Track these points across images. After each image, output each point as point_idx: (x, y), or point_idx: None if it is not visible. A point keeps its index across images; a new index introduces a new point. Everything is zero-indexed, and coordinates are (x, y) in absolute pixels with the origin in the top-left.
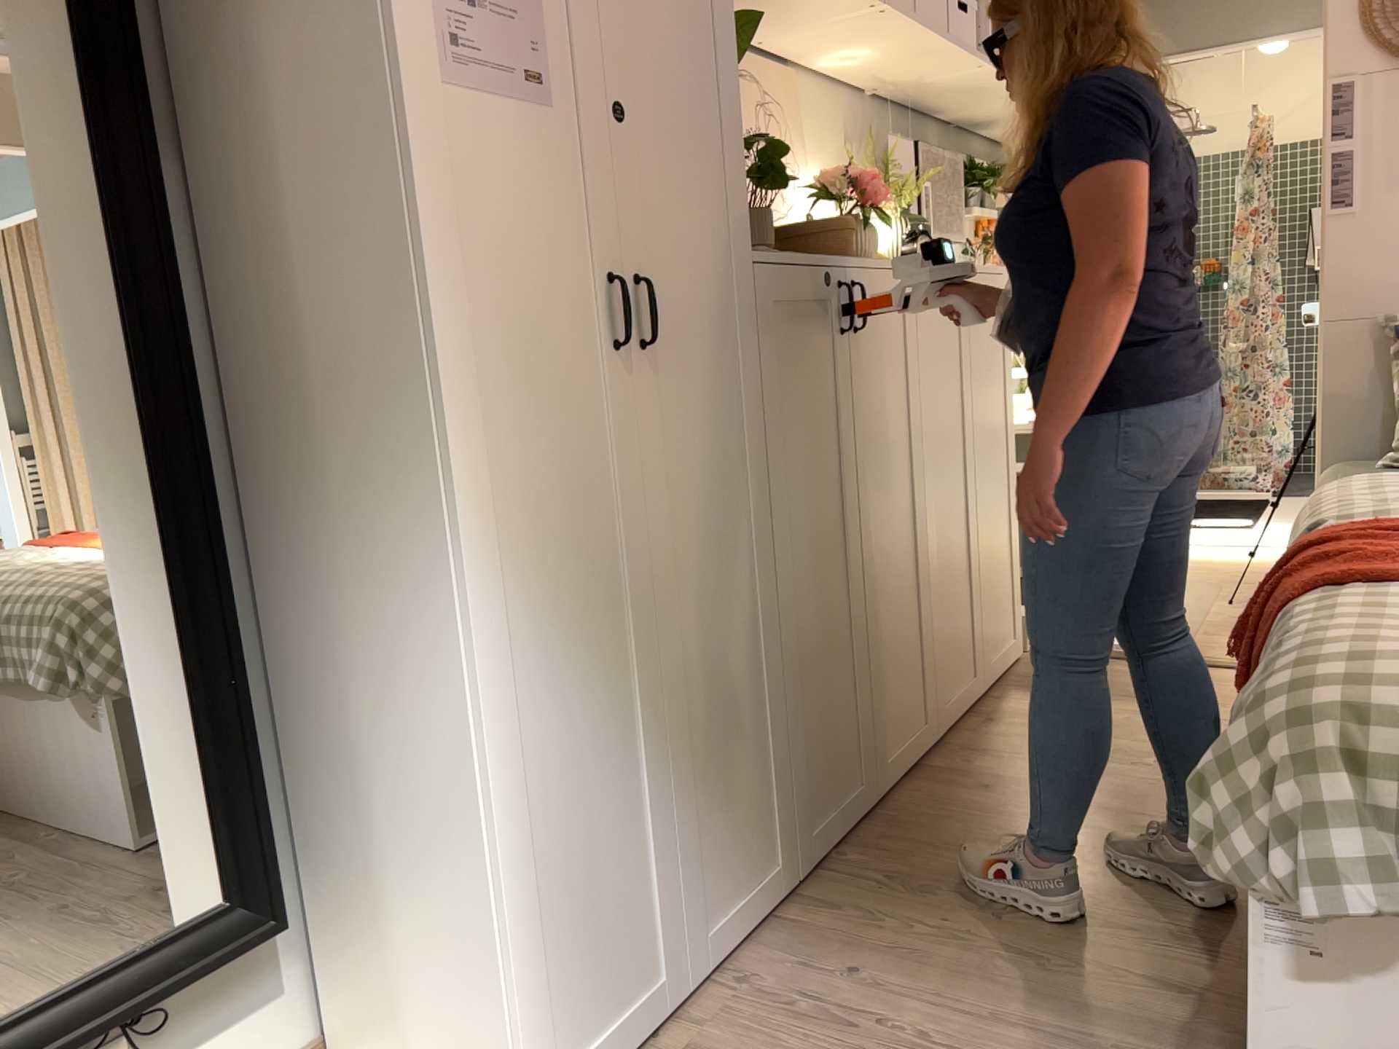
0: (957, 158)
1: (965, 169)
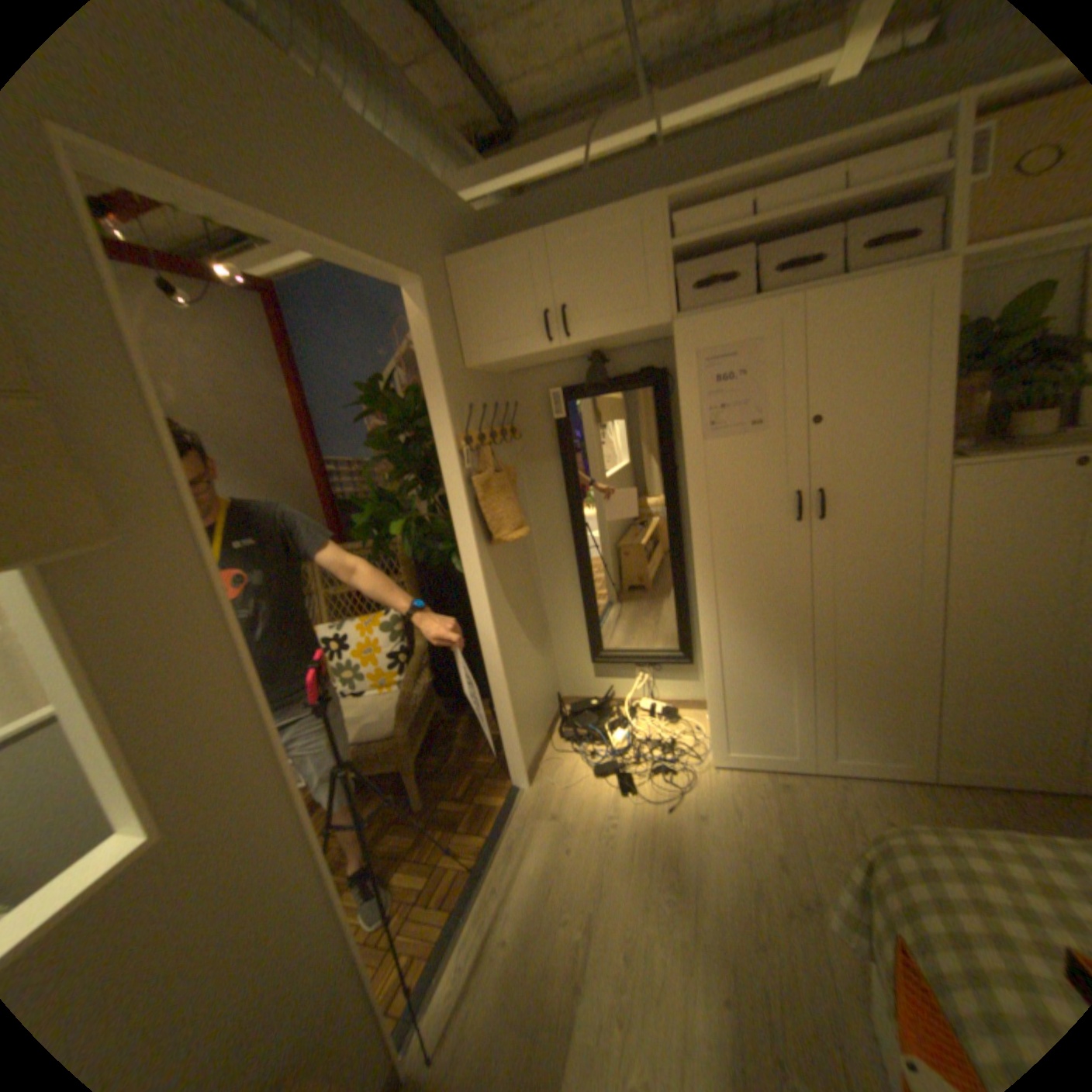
0: None
1: None
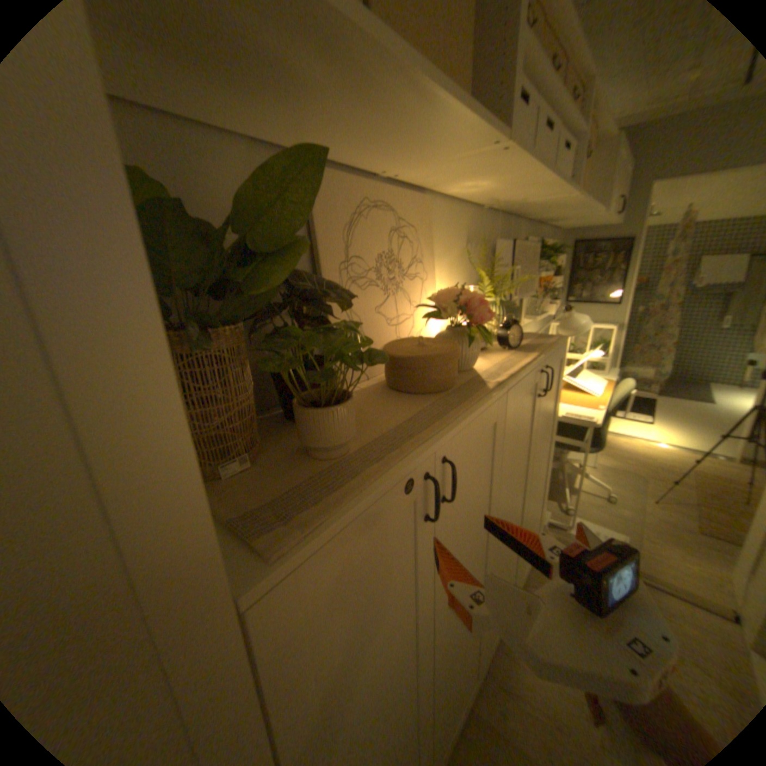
0: (539, 246)
1: (542, 249)
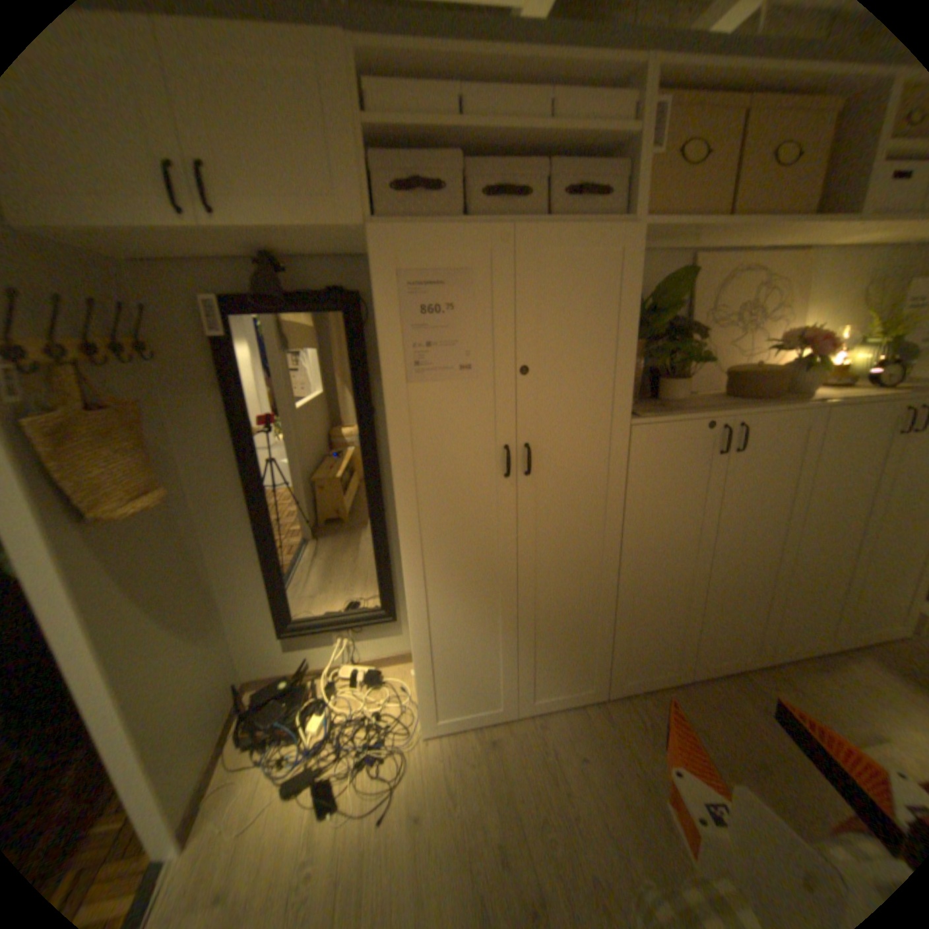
0: None
1: None
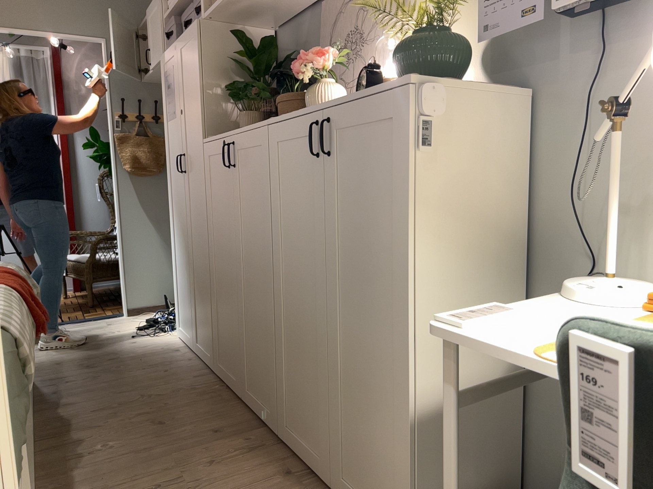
0: None
1: None
